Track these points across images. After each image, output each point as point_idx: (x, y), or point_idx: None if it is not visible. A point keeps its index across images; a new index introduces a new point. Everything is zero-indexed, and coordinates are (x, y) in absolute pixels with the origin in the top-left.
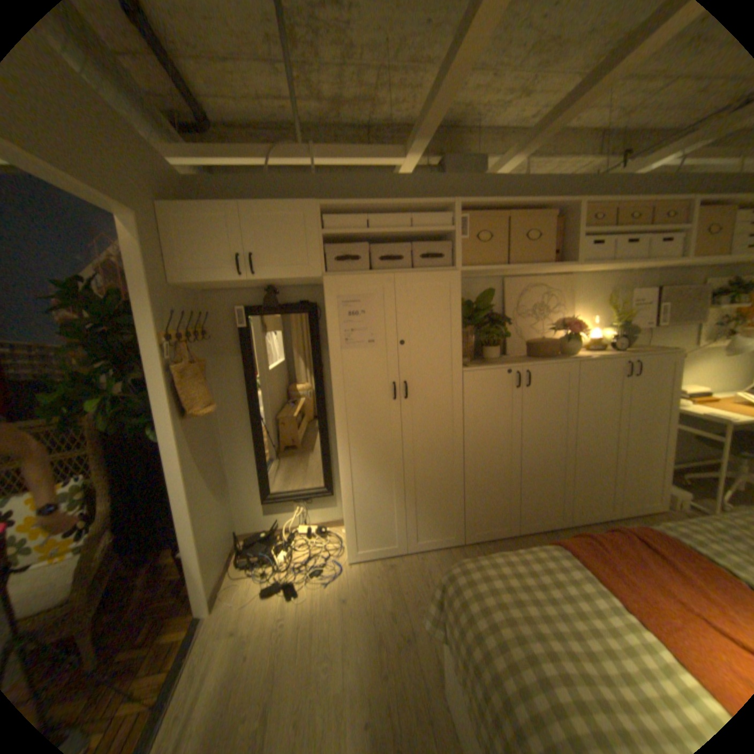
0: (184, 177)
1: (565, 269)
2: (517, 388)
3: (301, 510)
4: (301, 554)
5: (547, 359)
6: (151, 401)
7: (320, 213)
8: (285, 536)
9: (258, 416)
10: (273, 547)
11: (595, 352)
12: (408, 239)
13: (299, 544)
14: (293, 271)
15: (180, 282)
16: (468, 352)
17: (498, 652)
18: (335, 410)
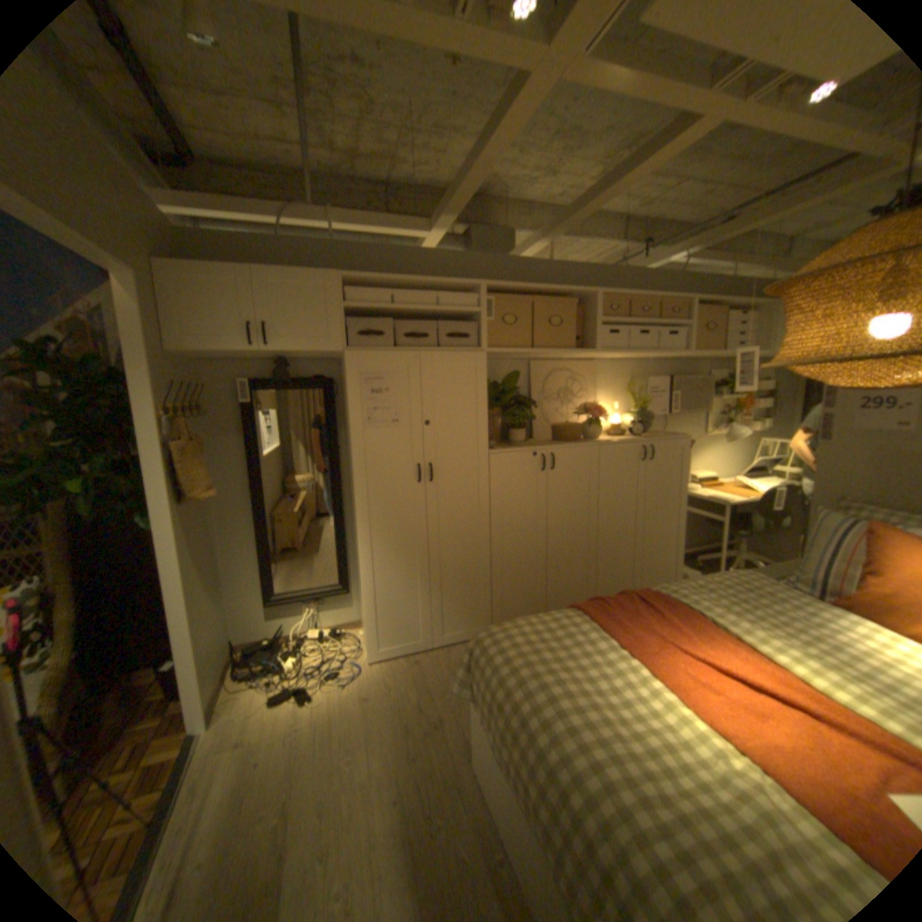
0: (177, 229)
1: (586, 355)
2: (541, 472)
3: (311, 611)
4: (313, 657)
5: (569, 443)
6: (144, 482)
7: (341, 284)
8: (293, 640)
9: (261, 504)
10: (279, 654)
11: (615, 437)
12: (433, 316)
13: (309, 648)
14: (311, 343)
15: (178, 349)
16: (494, 434)
17: (515, 687)
18: (355, 494)
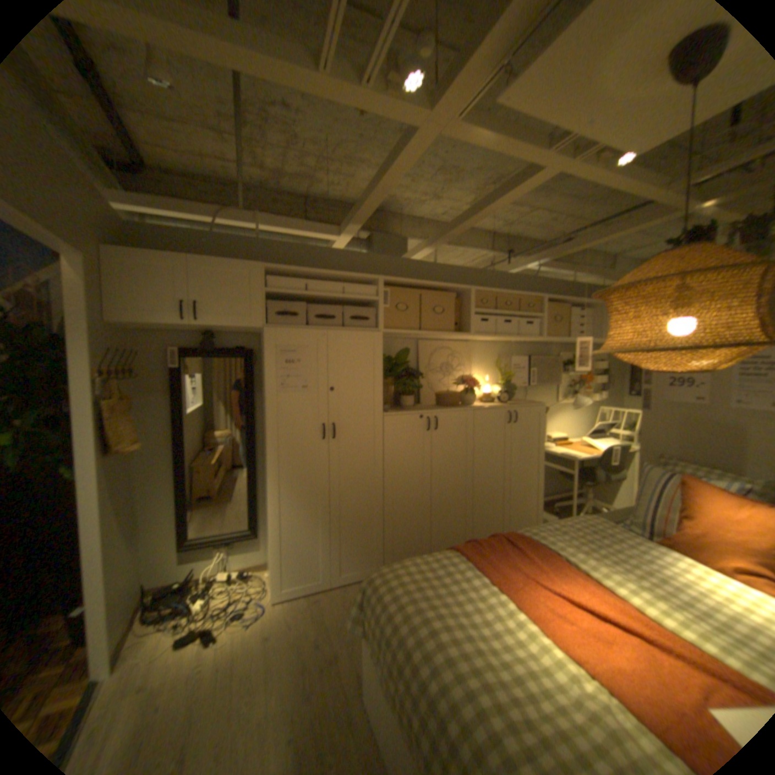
0: (125, 222)
1: (462, 338)
2: (426, 432)
3: (220, 555)
4: (220, 599)
5: (449, 408)
6: (72, 436)
7: (263, 273)
8: (202, 583)
9: (181, 457)
10: (187, 597)
11: (486, 404)
12: (339, 302)
13: (216, 591)
14: (235, 320)
15: (116, 321)
16: (388, 400)
17: (401, 623)
18: (267, 449)
